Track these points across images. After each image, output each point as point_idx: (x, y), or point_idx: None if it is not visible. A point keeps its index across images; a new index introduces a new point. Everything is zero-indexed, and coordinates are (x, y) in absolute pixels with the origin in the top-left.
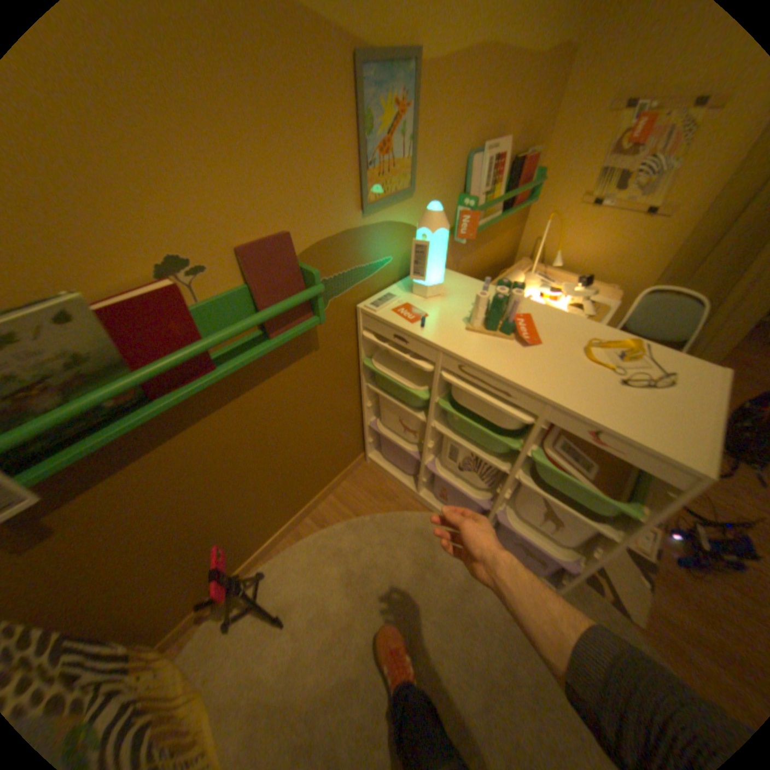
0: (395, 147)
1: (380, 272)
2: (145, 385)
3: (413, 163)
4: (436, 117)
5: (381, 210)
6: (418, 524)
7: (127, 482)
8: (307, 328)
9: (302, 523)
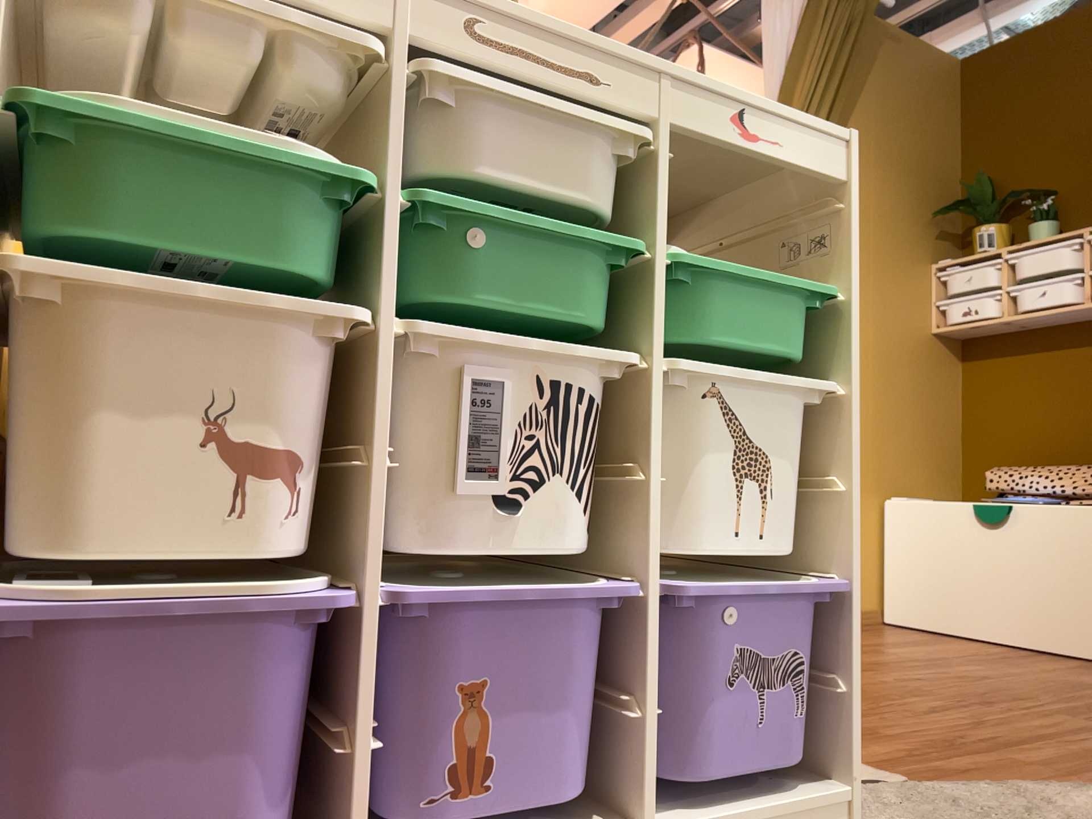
0: None
1: None
2: None
3: None
4: None
5: None
6: None
7: None
8: None
9: None
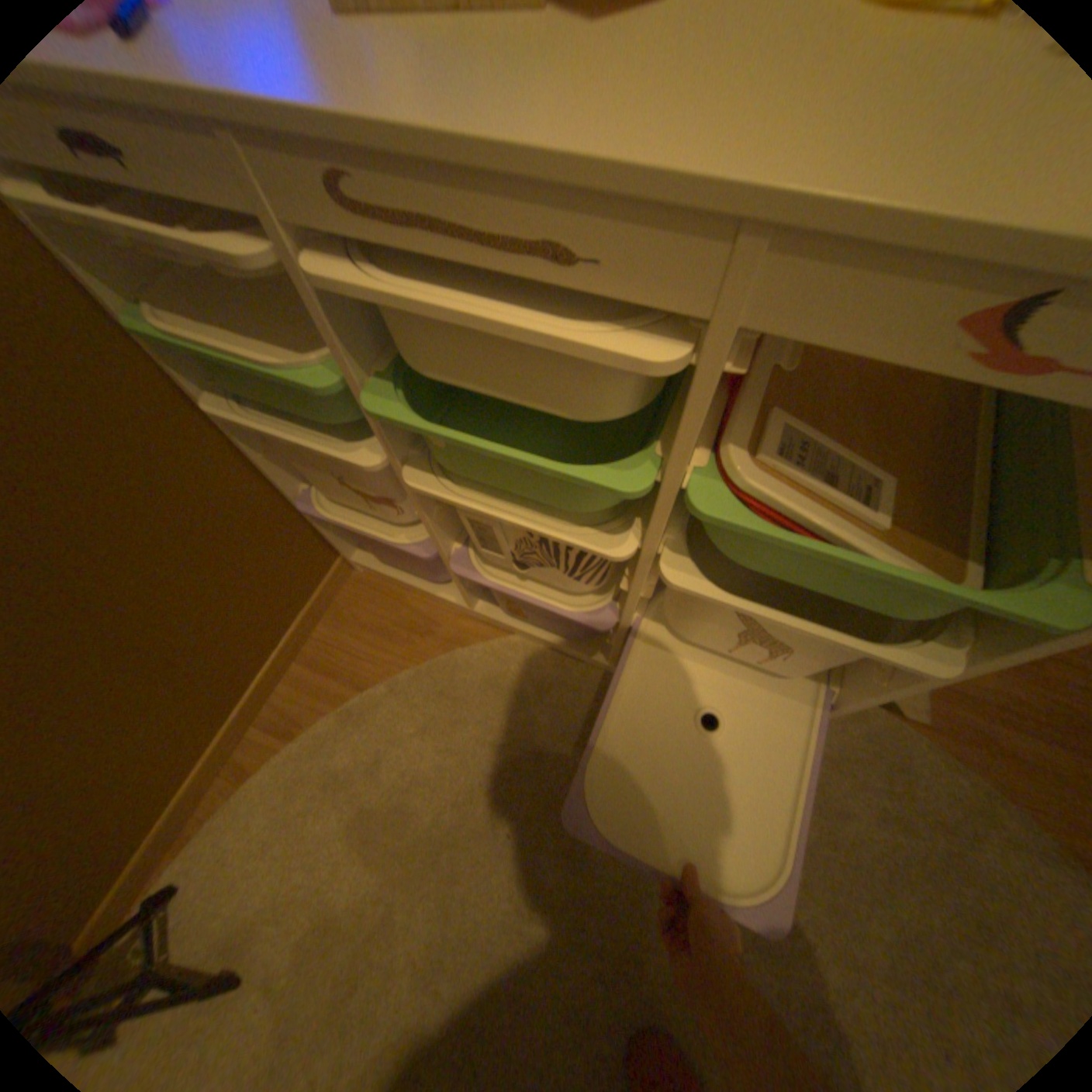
0: None
1: None
2: None
3: None
4: None
5: None
6: (488, 666)
7: None
8: None
9: (241, 744)
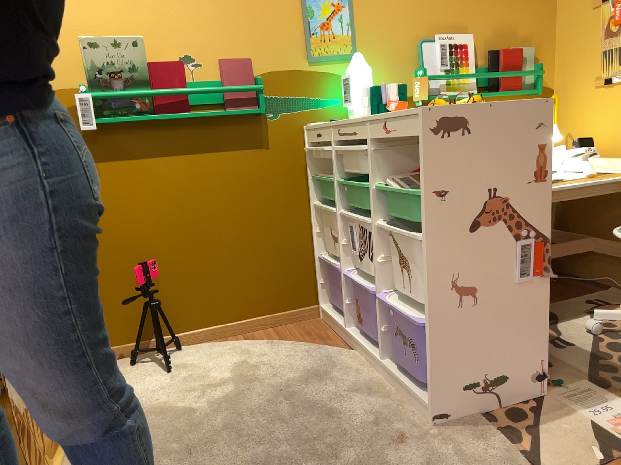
0: (333, 27)
1: (328, 108)
2: (154, 106)
3: (352, 38)
4: (373, 15)
5: (325, 62)
6: (333, 354)
7: (128, 171)
8: (249, 110)
9: (233, 335)
